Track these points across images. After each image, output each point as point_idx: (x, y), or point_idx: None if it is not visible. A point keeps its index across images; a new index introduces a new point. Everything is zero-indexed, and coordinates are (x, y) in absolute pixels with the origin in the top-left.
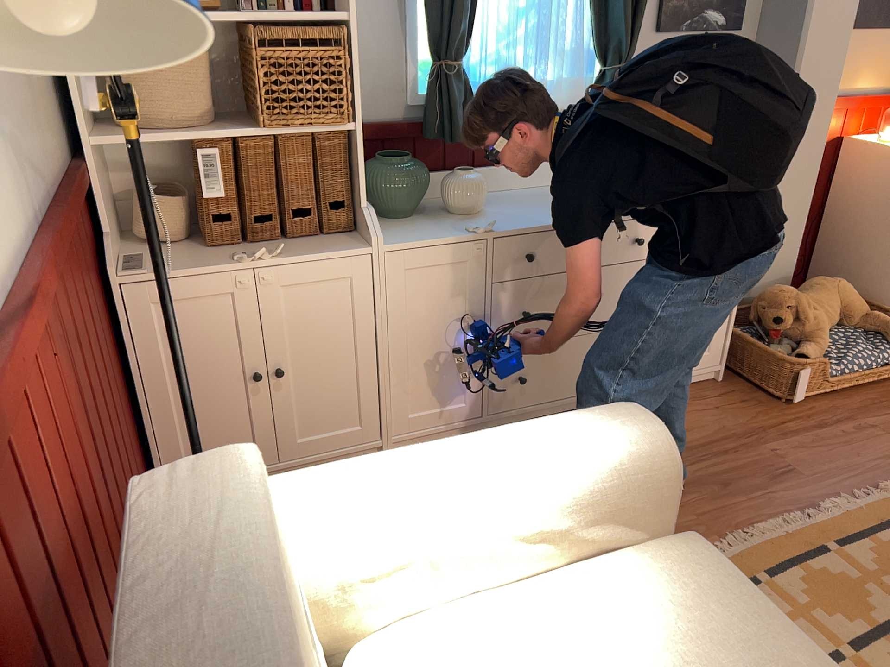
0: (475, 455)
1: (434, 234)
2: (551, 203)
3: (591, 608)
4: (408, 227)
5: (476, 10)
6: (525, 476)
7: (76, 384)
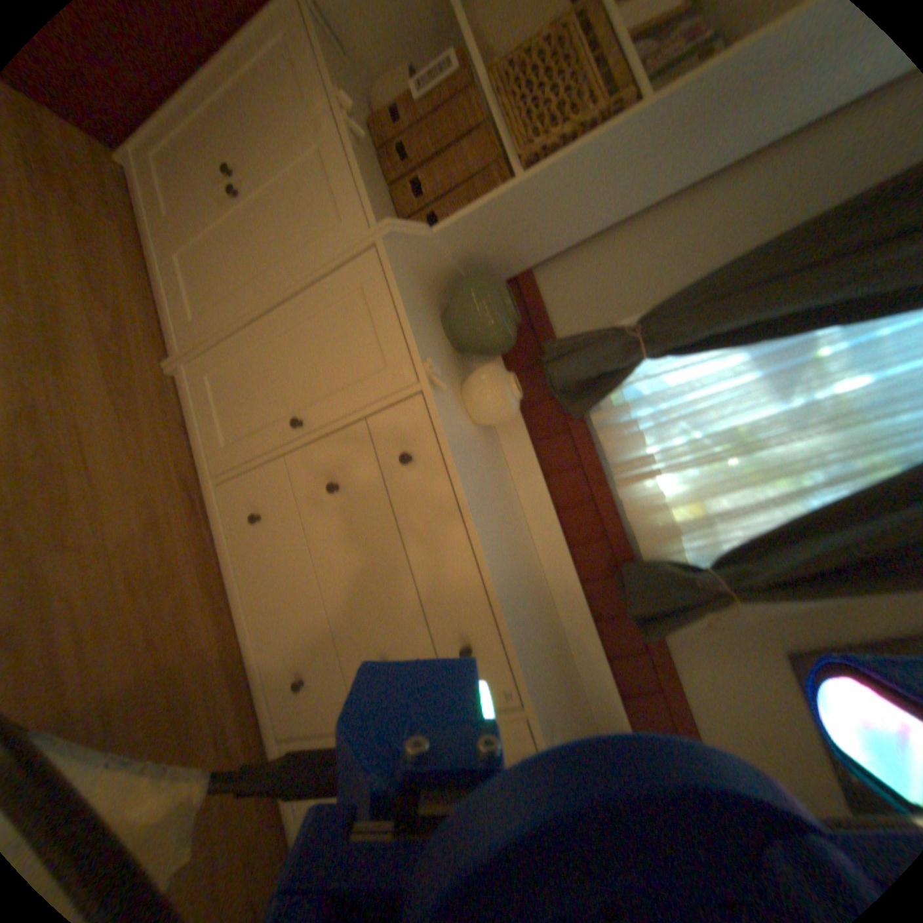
0: None
1: (417, 325)
2: (505, 523)
3: None
4: (428, 319)
5: (715, 359)
6: None
7: None
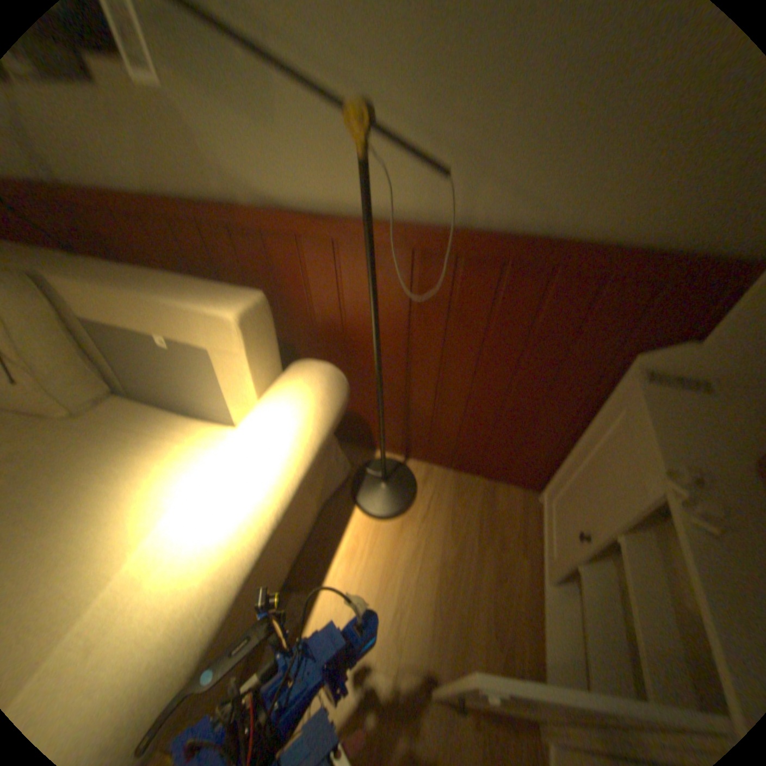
0: (195, 520)
1: None
2: None
3: (108, 564)
4: None
5: None
6: (145, 544)
7: (425, 321)
